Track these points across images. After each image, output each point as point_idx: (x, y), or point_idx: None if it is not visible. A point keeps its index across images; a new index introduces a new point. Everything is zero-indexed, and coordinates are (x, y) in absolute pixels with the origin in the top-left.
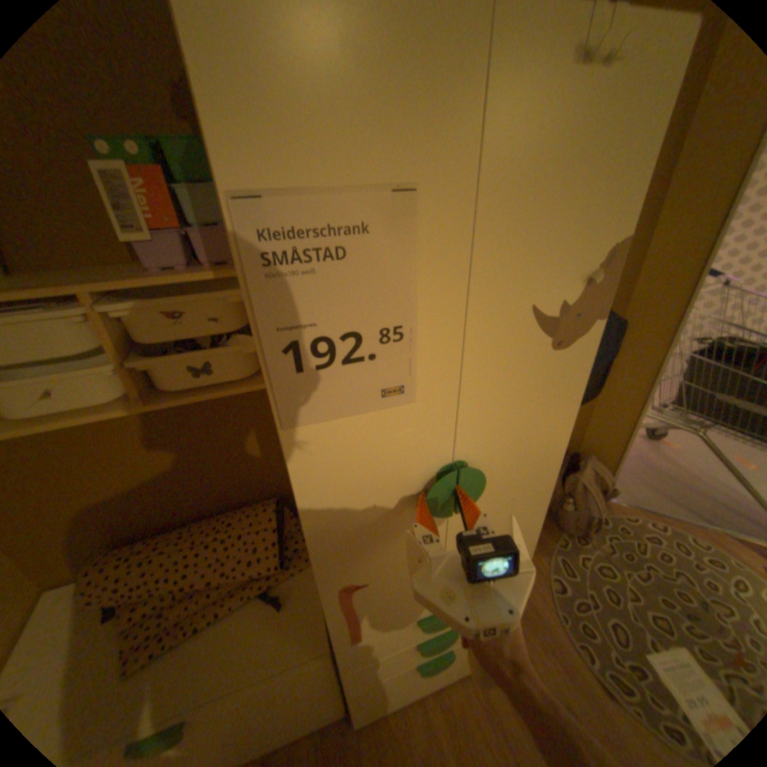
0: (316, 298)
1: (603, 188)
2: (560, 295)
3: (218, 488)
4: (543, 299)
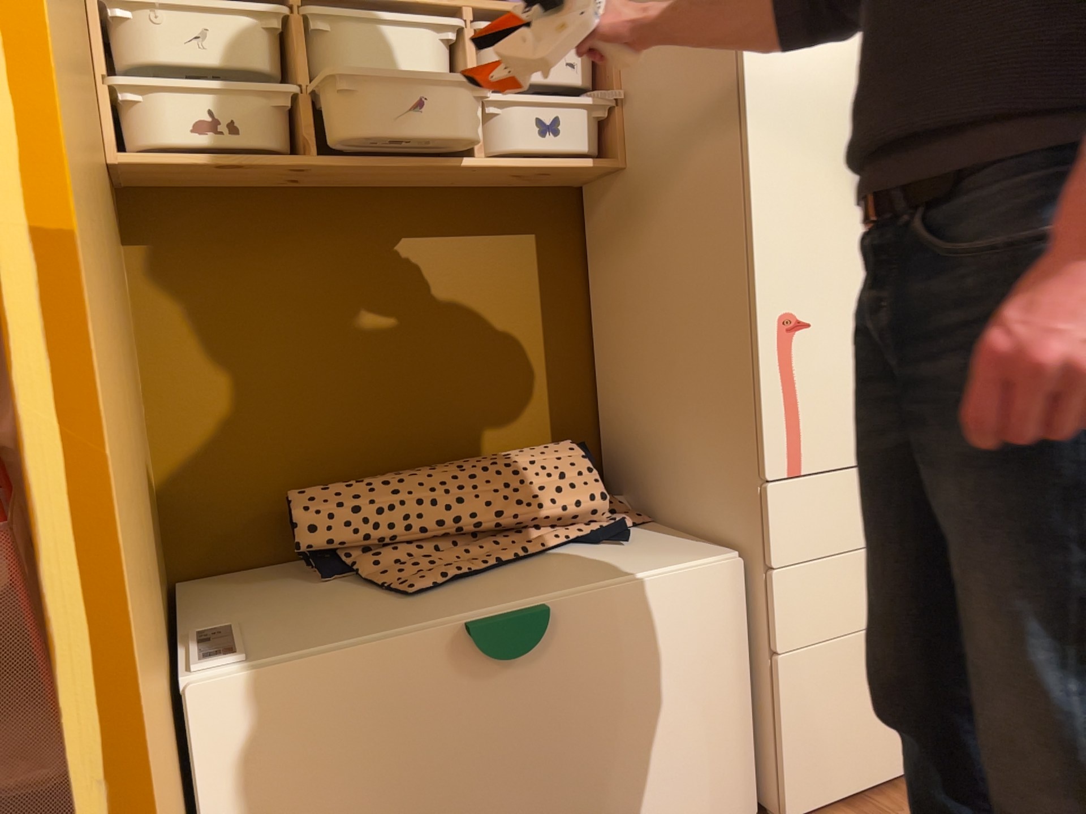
0: None
1: None
2: None
3: (480, 411)
4: None
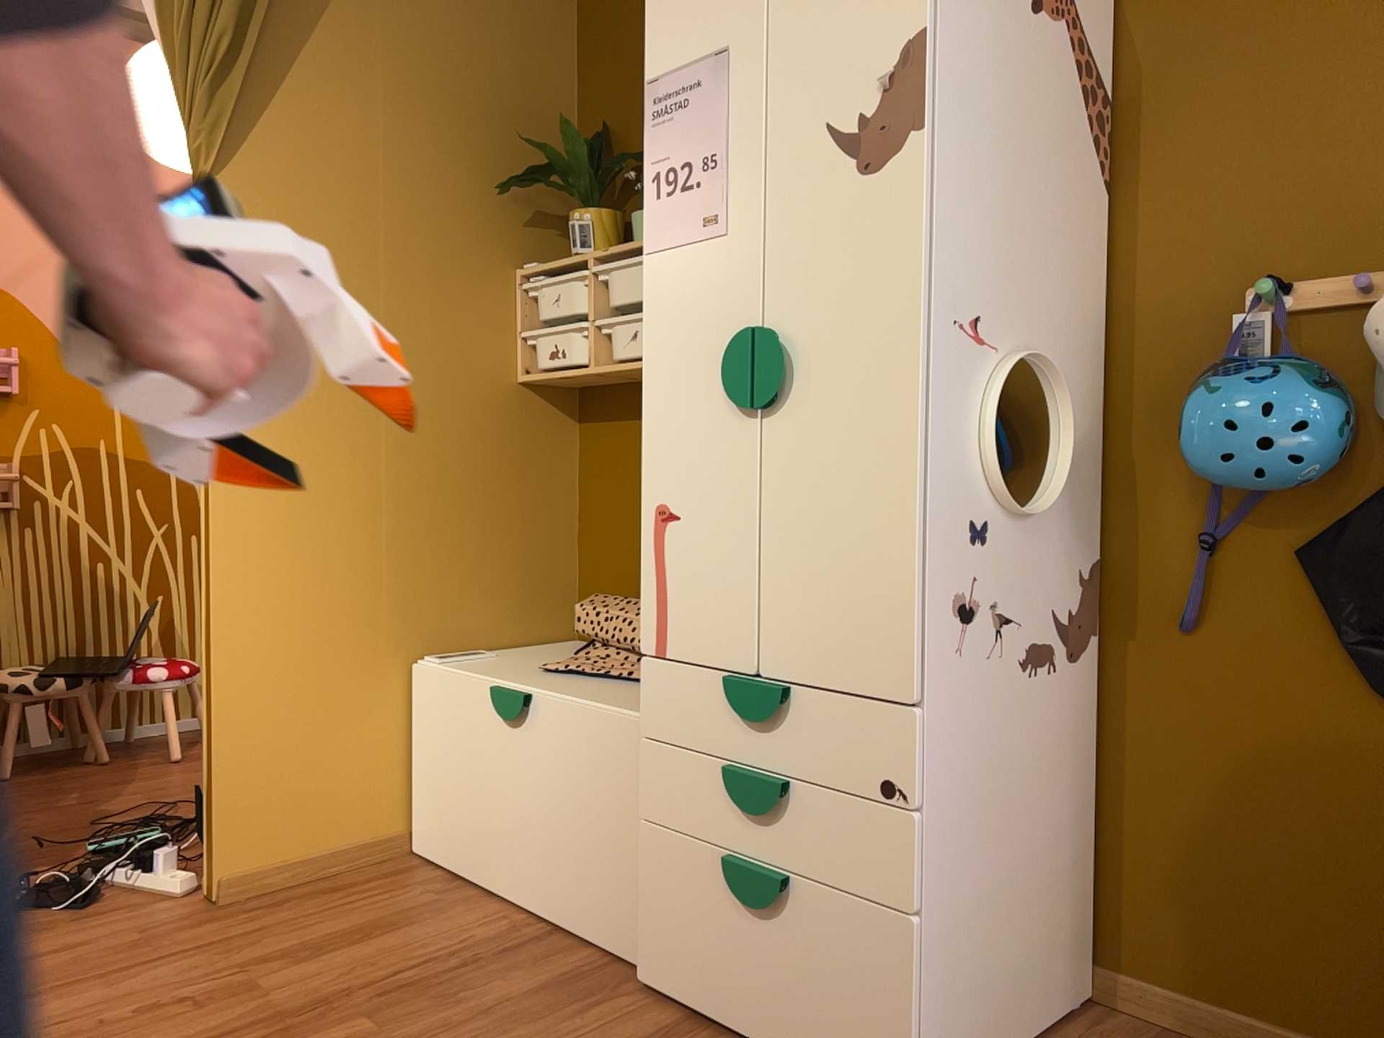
0: (671, 139)
1: (873, 0)
2: (853, 109)
3: None
4: (835, 116)
